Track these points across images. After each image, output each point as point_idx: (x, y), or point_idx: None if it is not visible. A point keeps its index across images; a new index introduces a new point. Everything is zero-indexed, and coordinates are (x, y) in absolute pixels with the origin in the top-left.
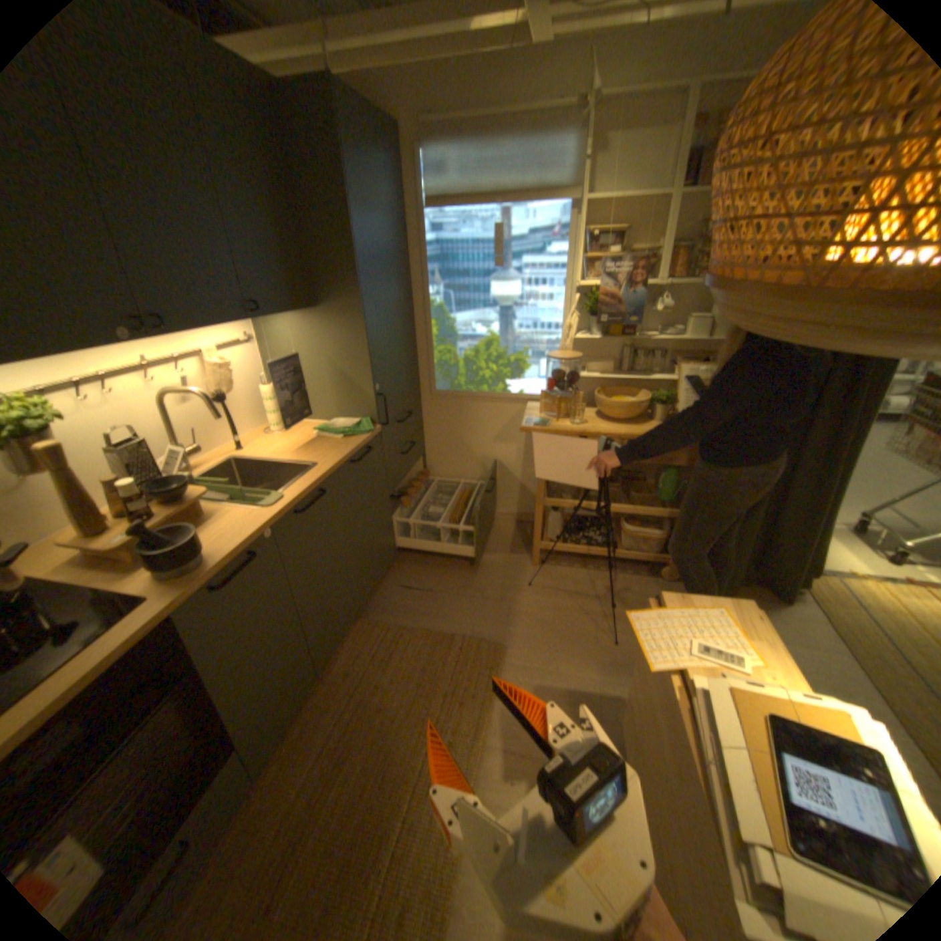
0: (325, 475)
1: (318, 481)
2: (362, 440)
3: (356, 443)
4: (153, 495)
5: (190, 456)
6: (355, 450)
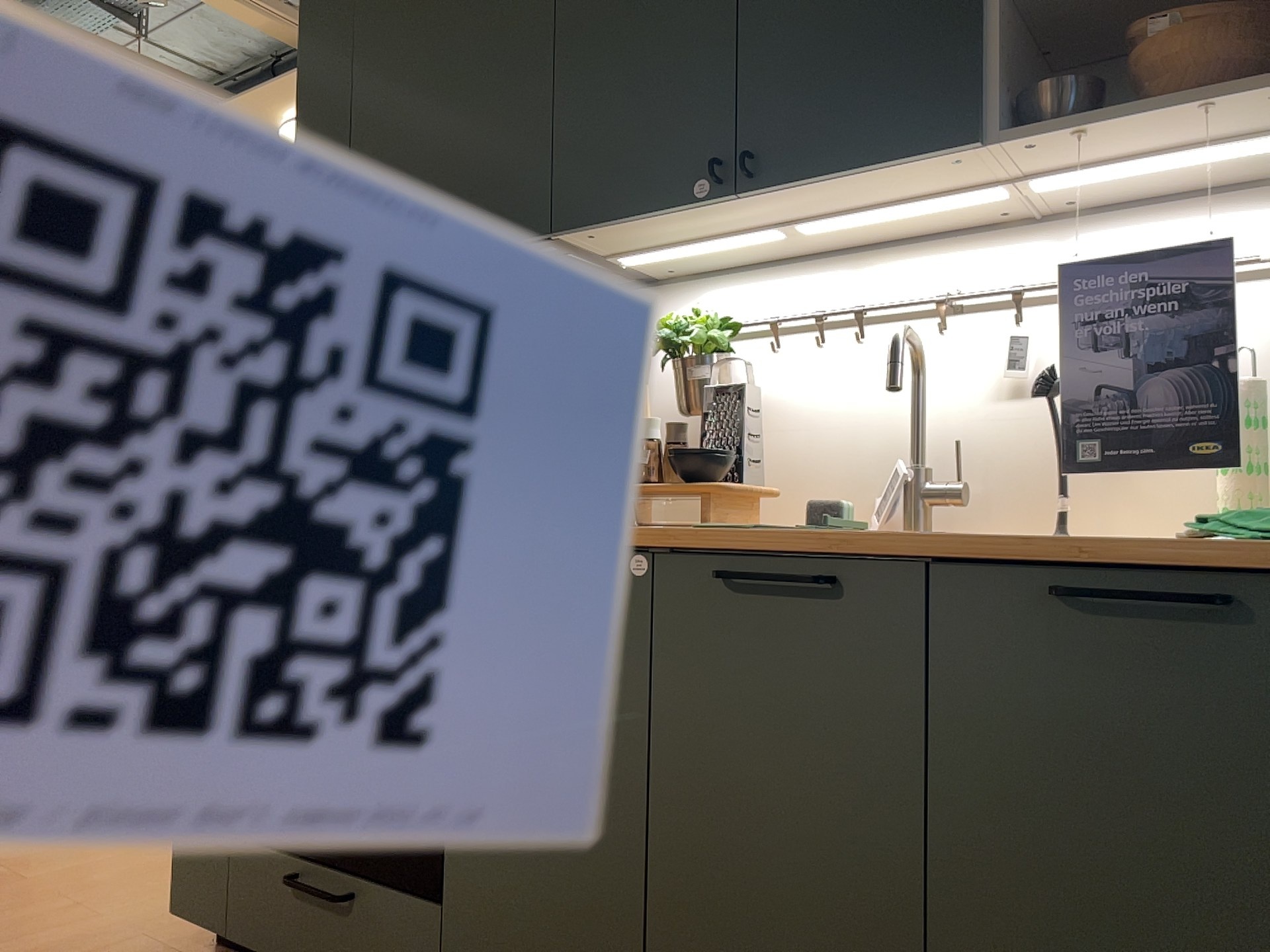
0: (871, 547)
1: (833, 545)
2: (1219, 555)
3: (1165, 551)
4: (678, 460)
5: (954, 508)
6: (1098, 554)
